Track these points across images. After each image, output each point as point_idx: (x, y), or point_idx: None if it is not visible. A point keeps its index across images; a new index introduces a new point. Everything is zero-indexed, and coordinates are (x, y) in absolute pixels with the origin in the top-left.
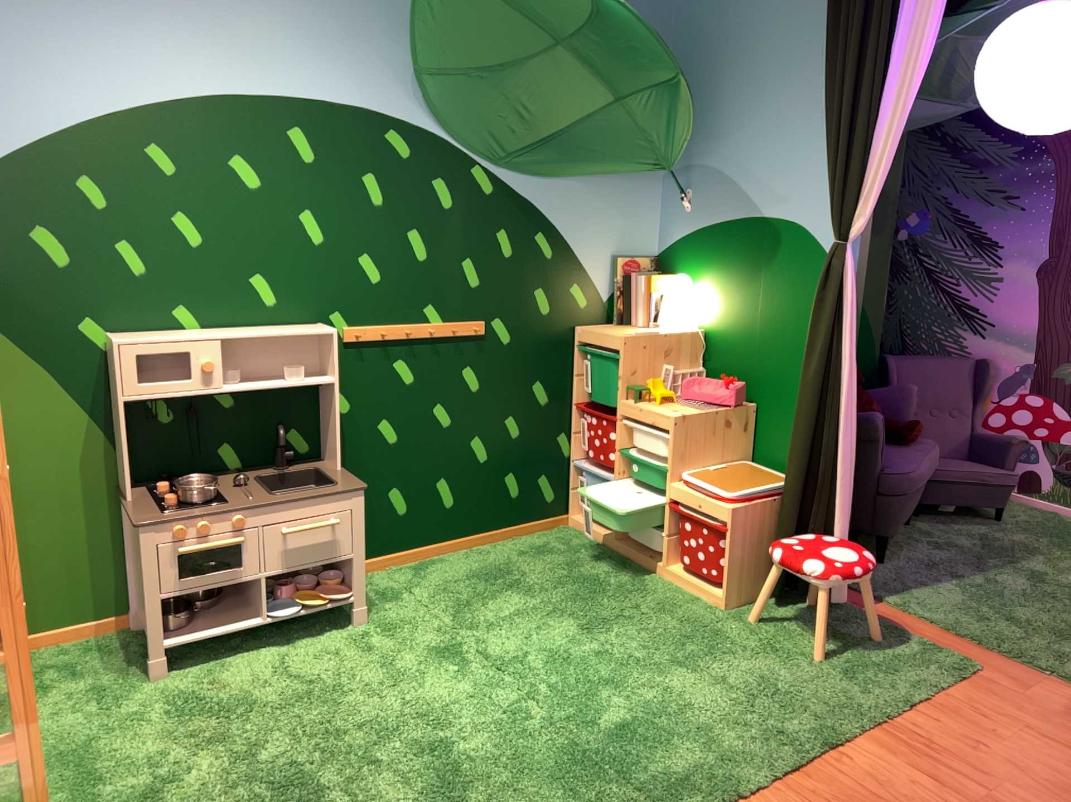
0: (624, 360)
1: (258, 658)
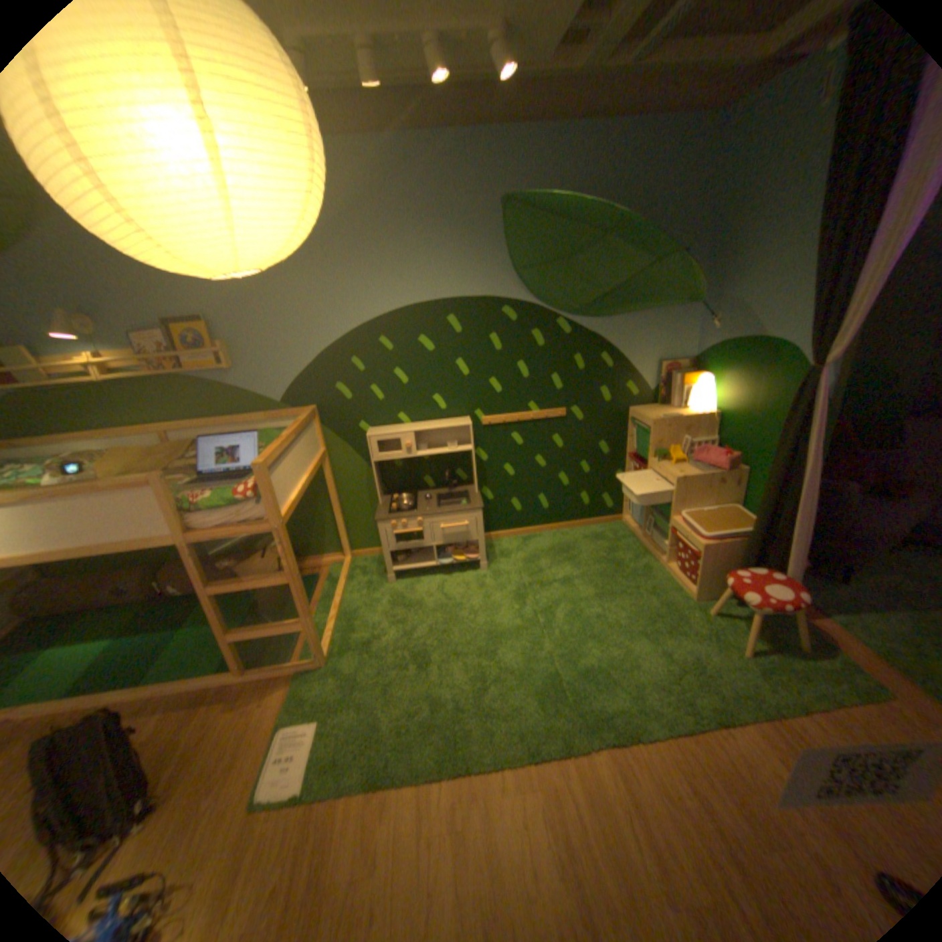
0: (651, 435)
1: (433, 580)
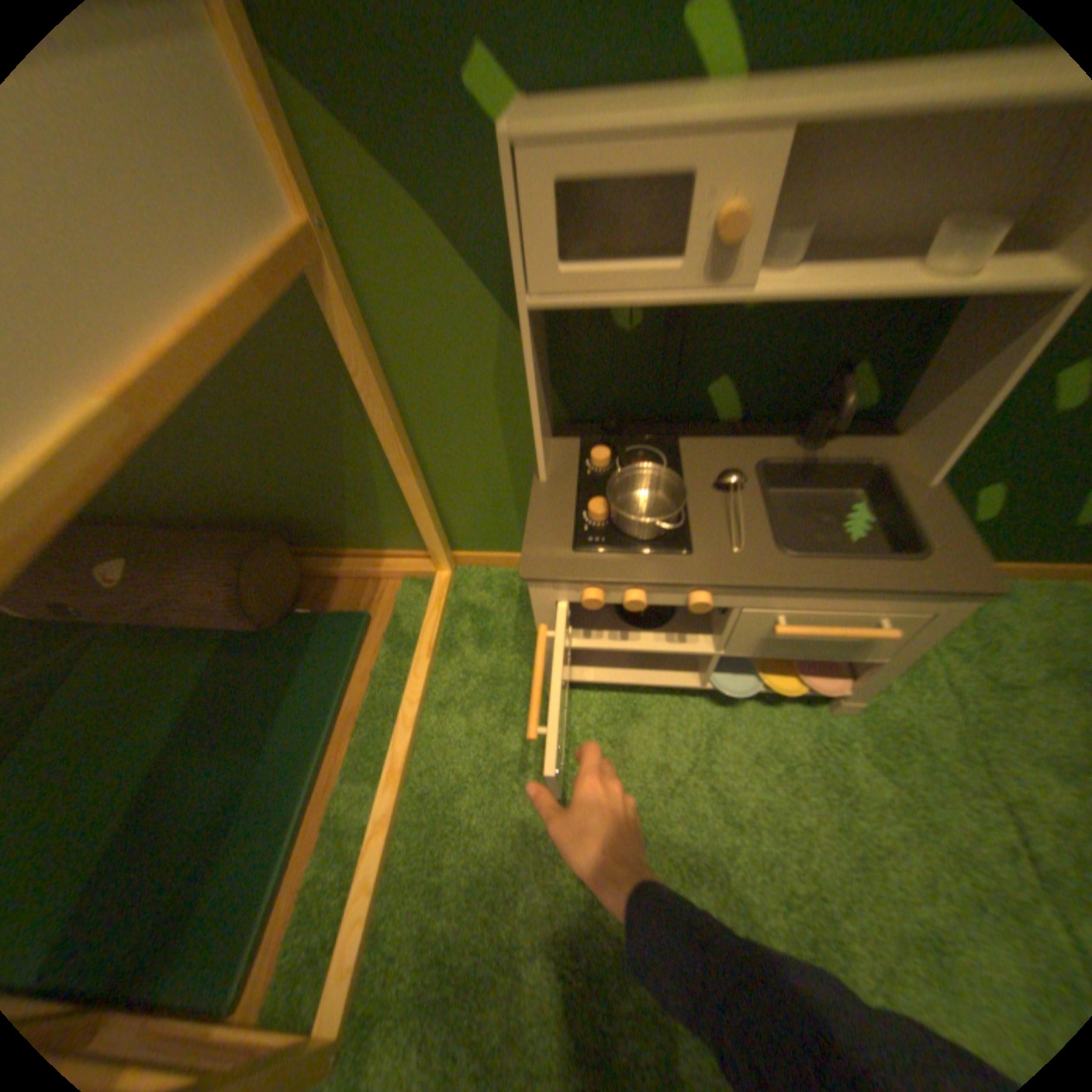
0: None
1: (681, 717)
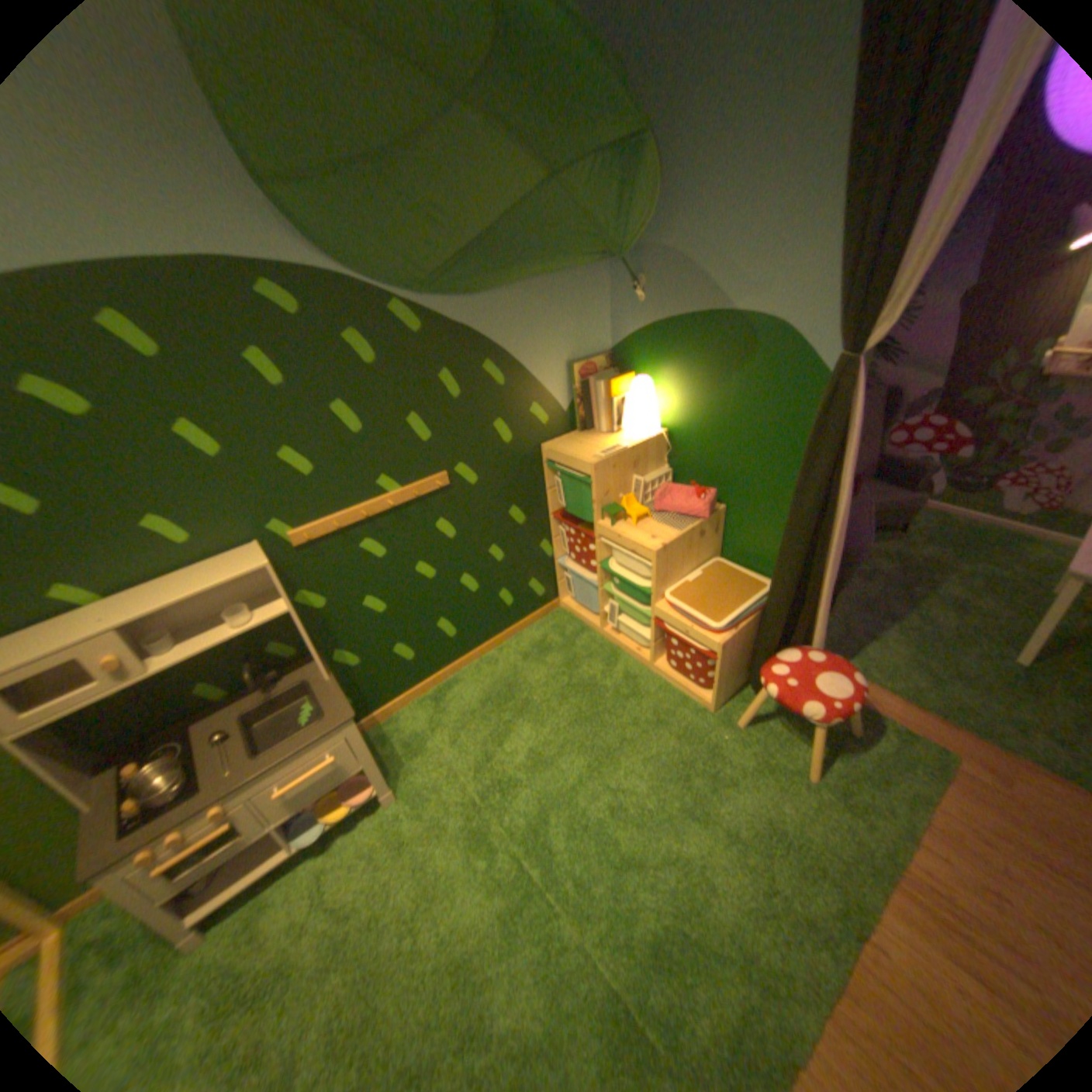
0: (594, 488)
1: (296, 882)
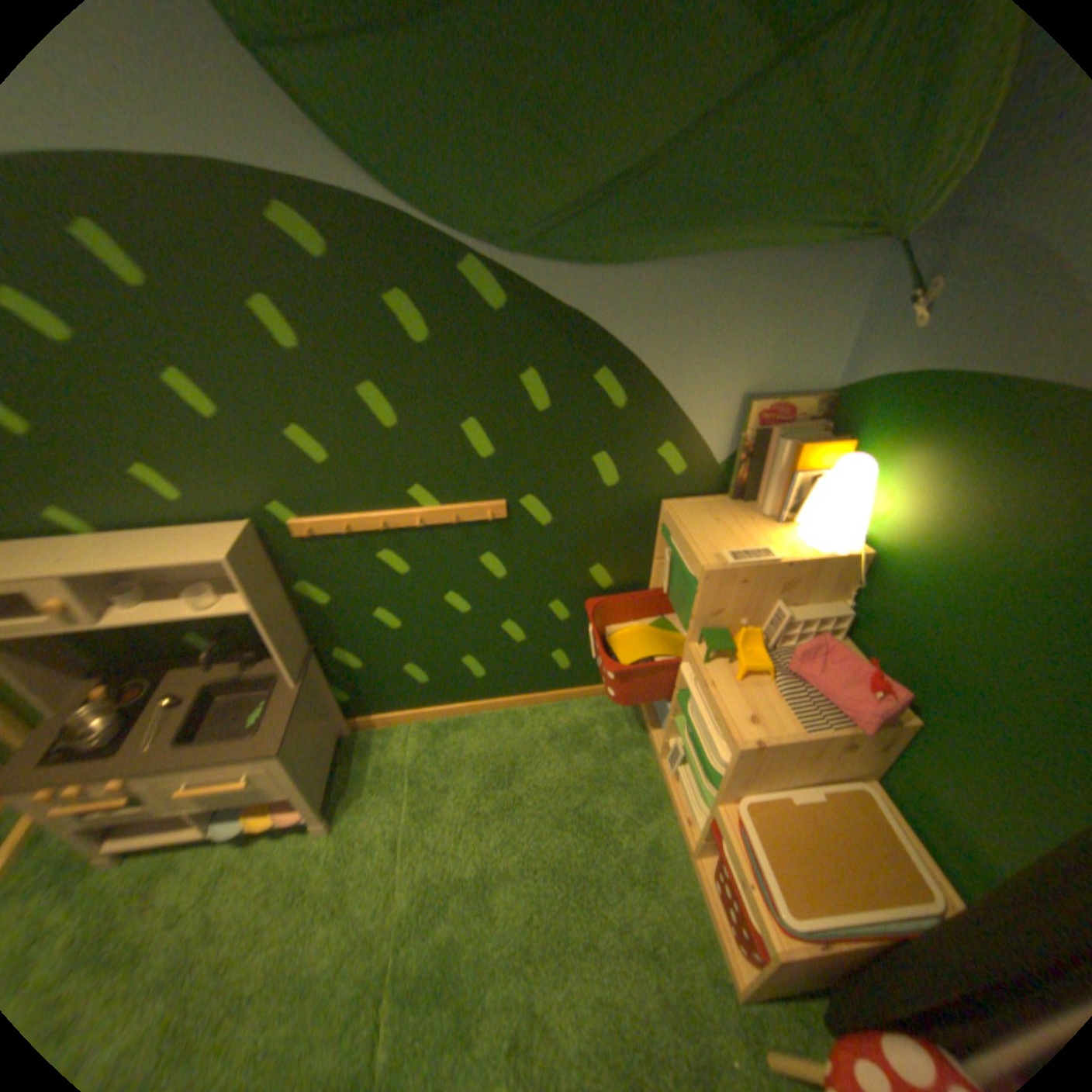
0: (699, 601)
1: (207, 861)
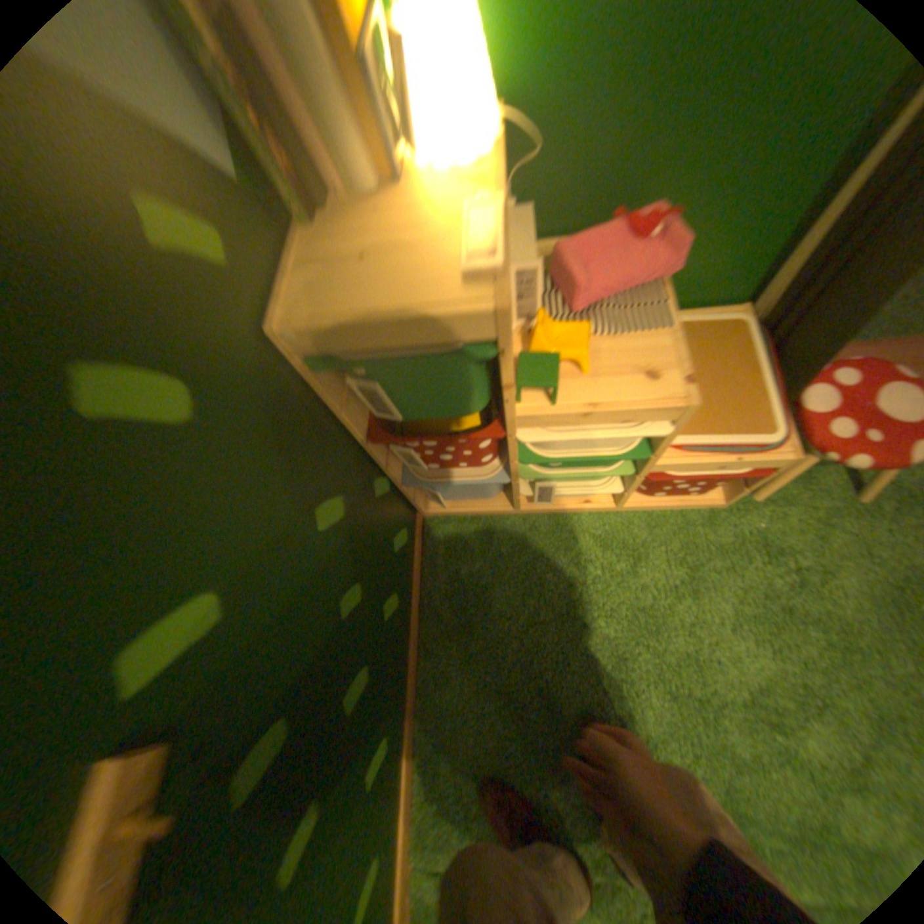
0: (512, 353)
1: None
